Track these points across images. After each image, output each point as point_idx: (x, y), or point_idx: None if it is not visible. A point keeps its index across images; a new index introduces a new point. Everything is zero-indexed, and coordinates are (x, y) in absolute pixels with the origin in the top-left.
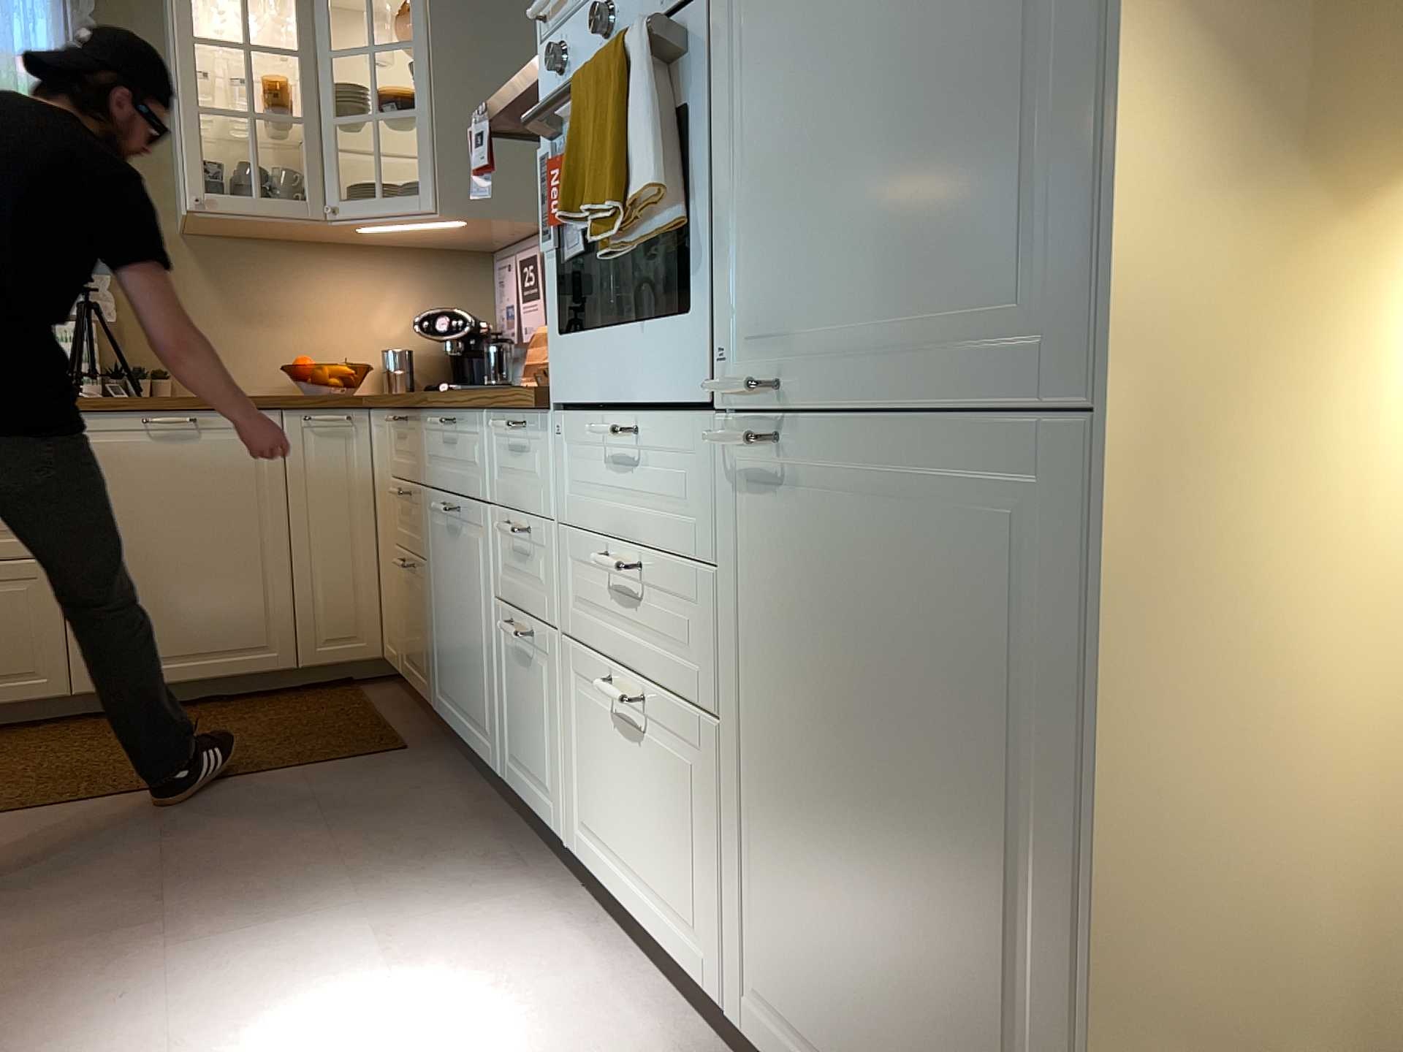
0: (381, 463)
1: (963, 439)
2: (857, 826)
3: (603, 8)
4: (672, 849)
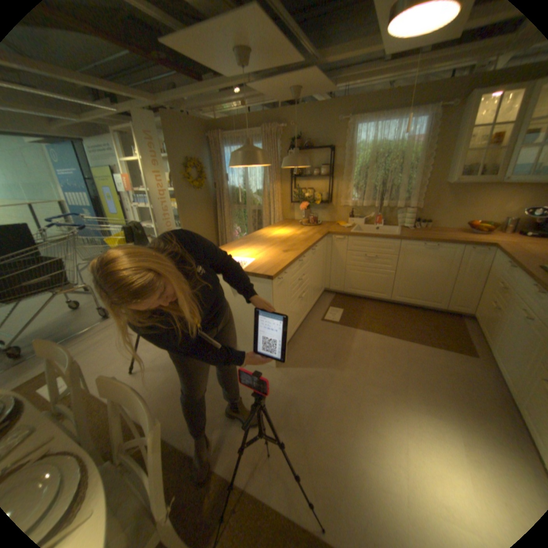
0: (496, 267)
1: None
2: None
3: None
4: None
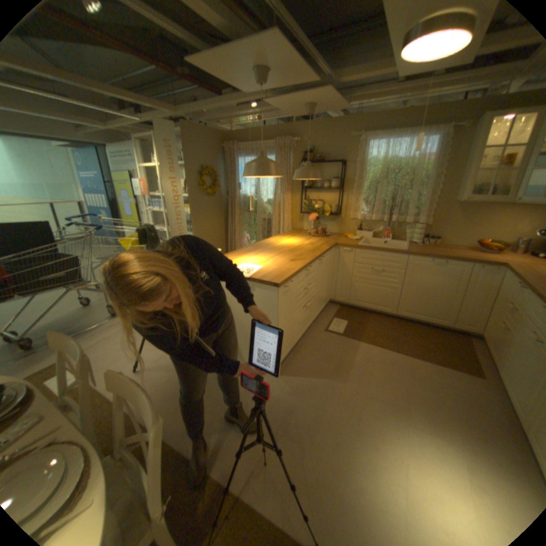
0: (506, 287)
1: None
2: None
3: None
4: None
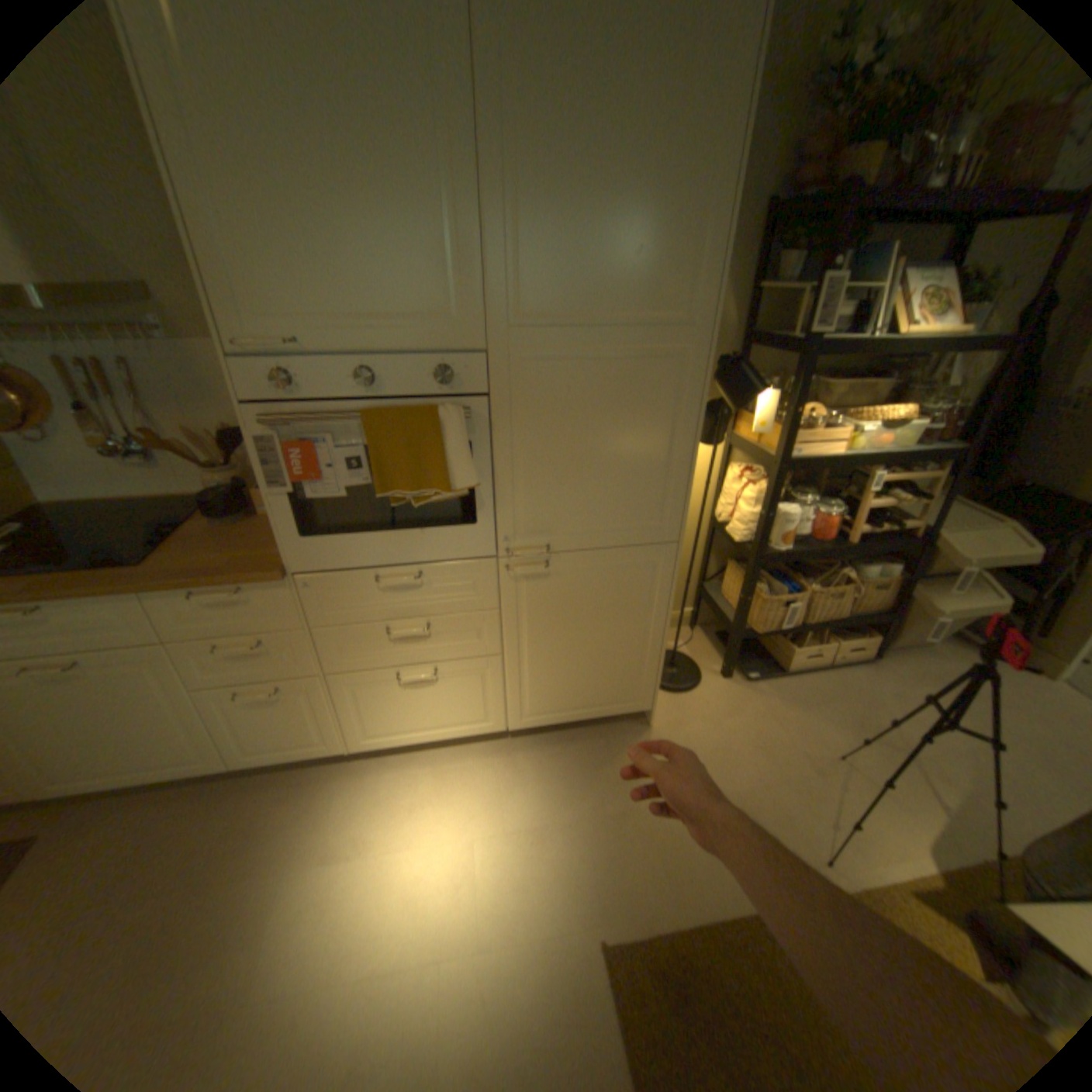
0: None
1: (627, 552)
2: (578, 651)
3: (369, 376)
4: (458, 705)
